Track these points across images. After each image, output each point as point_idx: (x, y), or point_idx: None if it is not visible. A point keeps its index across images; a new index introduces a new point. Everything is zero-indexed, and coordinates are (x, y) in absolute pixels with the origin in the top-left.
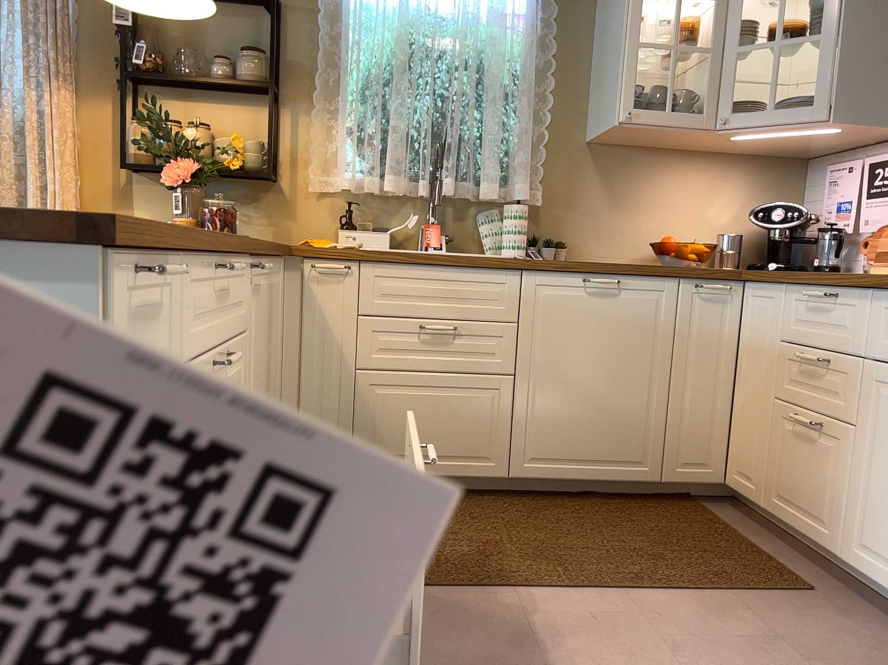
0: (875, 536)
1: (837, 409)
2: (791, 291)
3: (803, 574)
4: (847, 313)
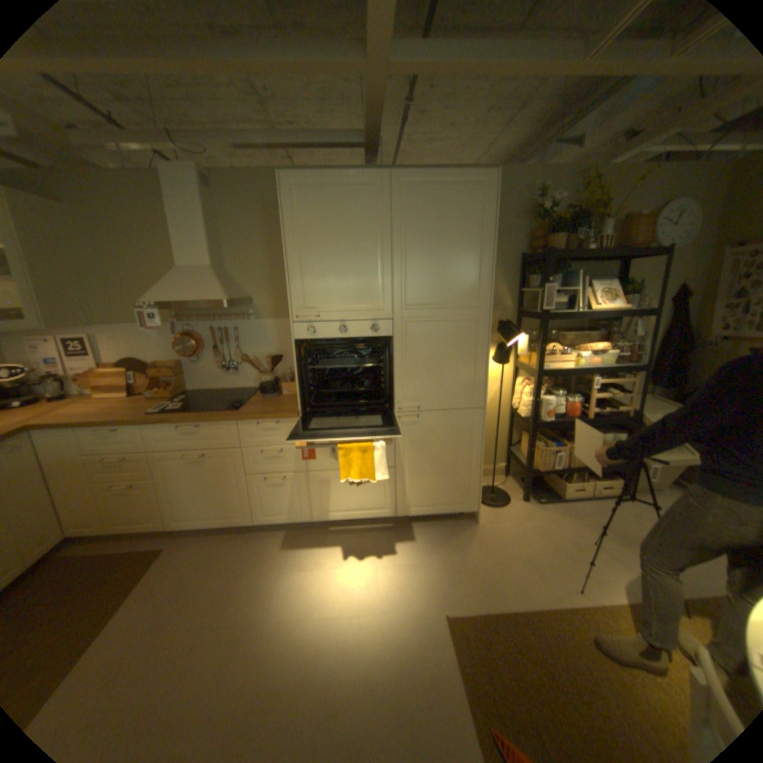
0: (178, 515)
1: (136, 478)
2: (76, 432)
3: (147, 548)
4: (125, 437)
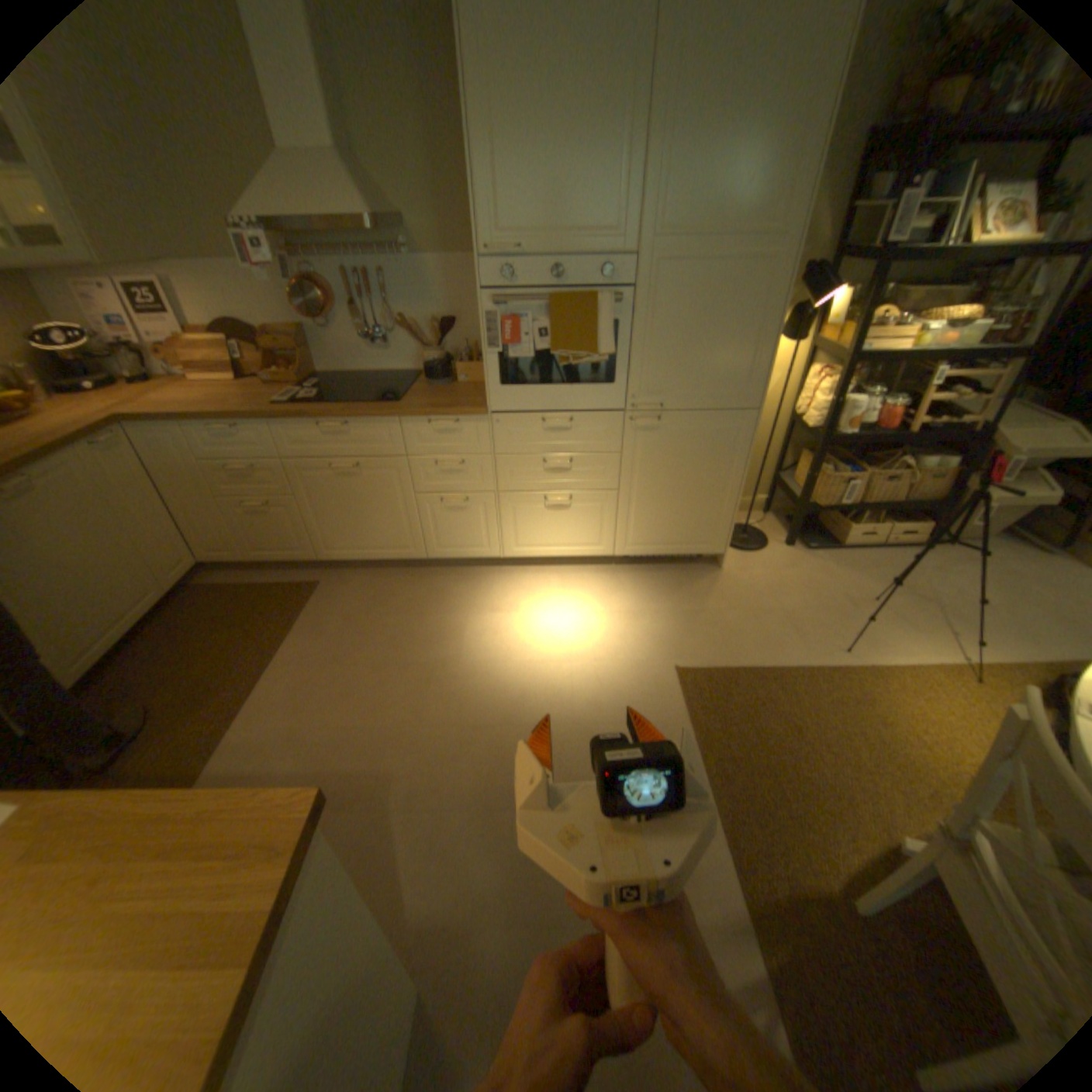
0: (332, 542)
1: (273, 491)
2: (184, 426)
3: (300, 579)
4: (250, 436)
